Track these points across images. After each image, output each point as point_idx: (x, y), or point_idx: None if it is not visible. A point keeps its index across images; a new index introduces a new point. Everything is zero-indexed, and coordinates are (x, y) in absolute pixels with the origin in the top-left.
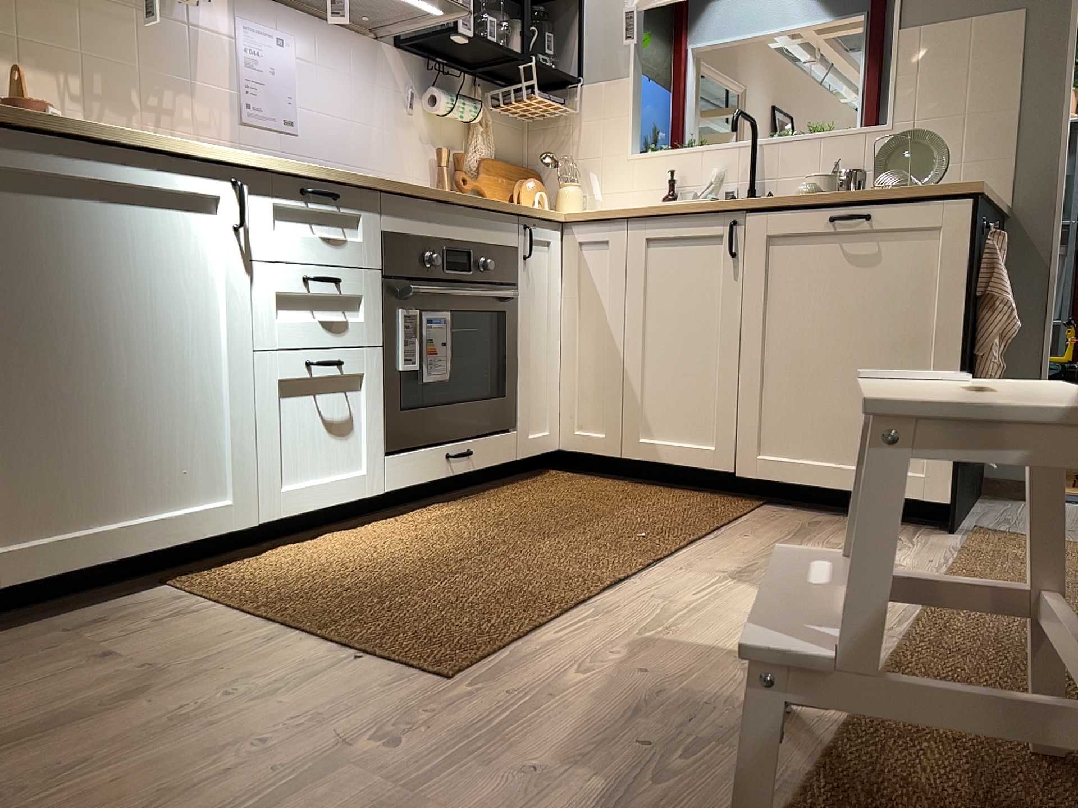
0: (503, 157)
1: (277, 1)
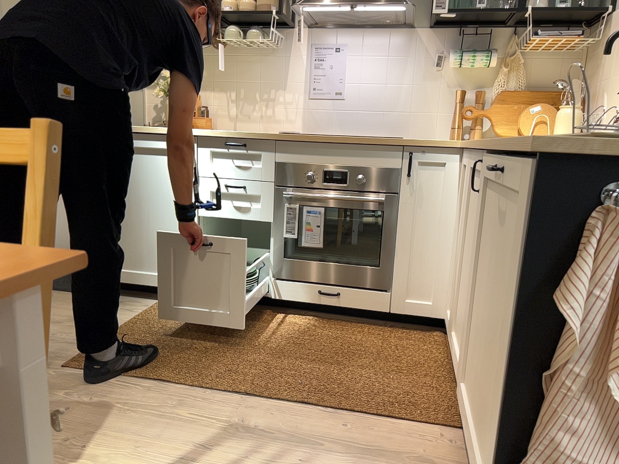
0: (543, 87)
1: (335, 28)
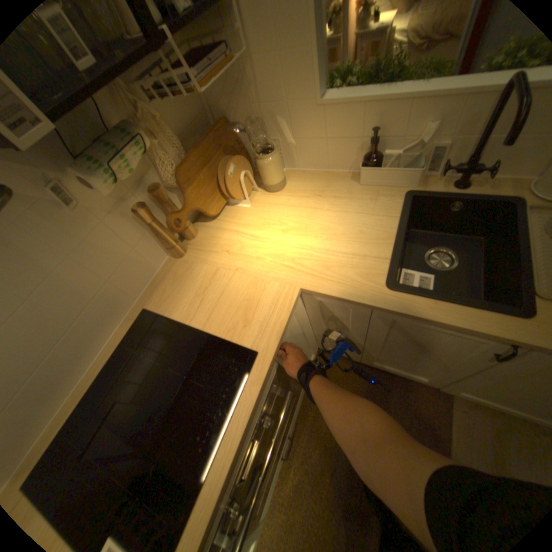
0: (184, 123)
1: None
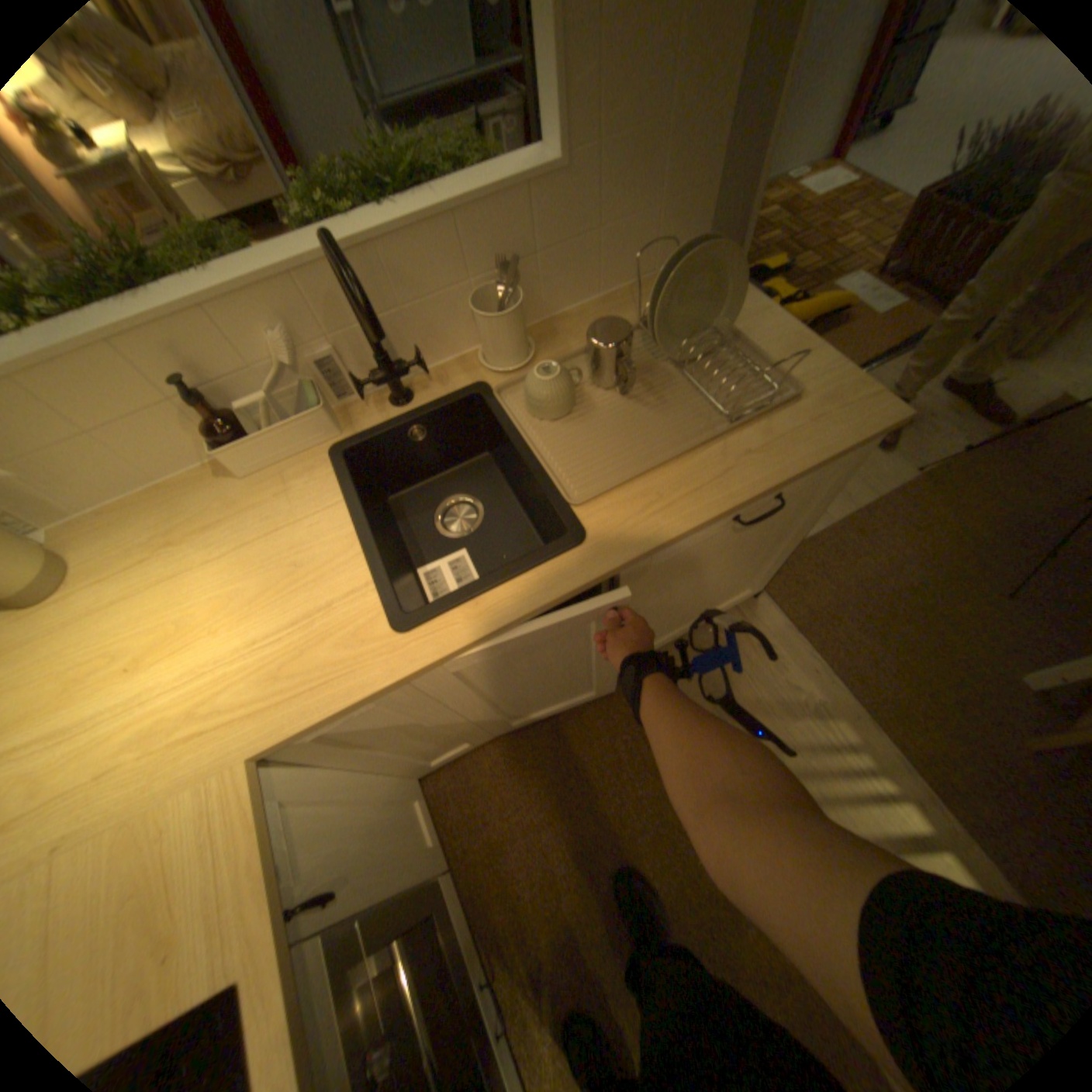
0: None
1: None
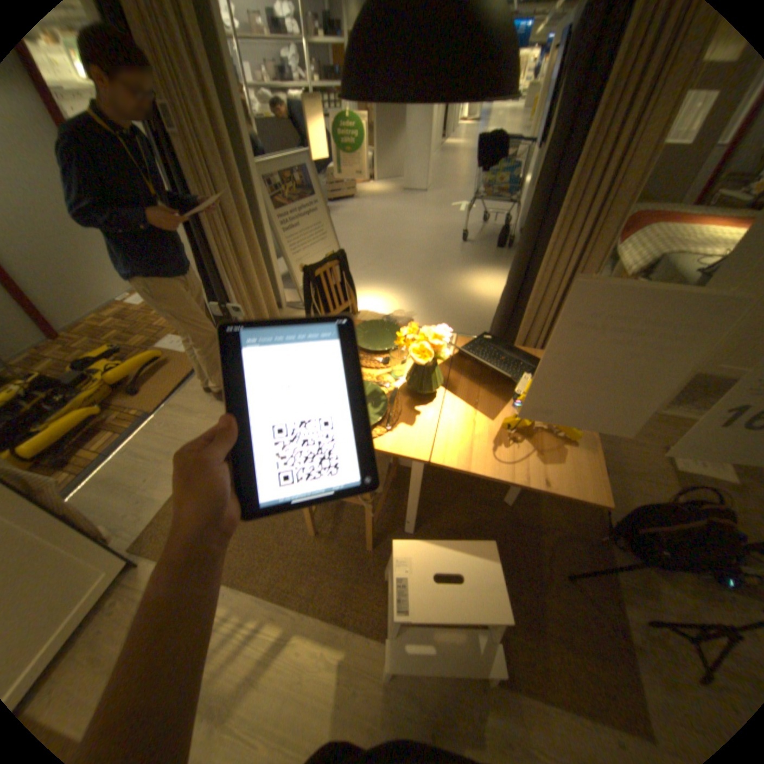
0: None
1: None
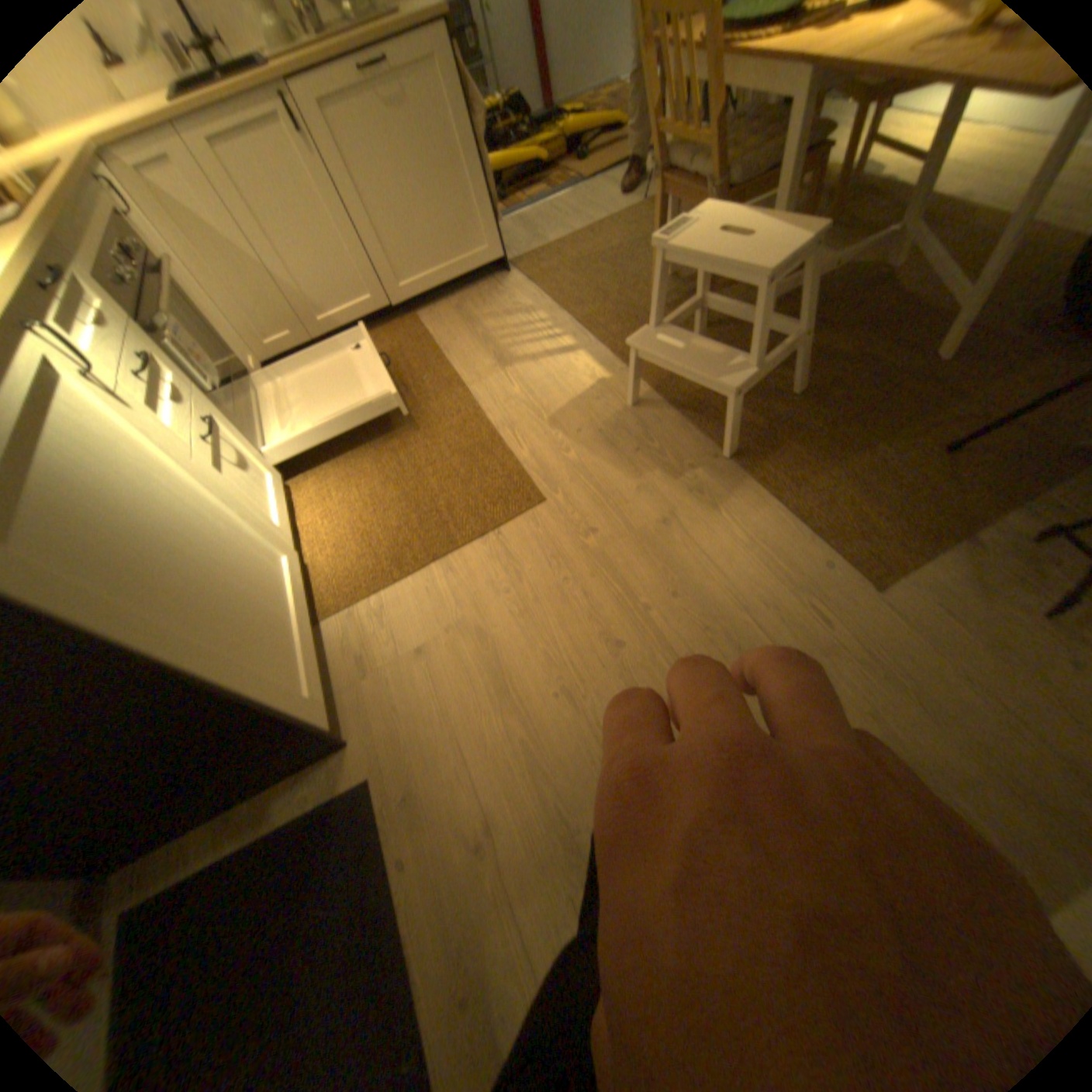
0: None
1: None
